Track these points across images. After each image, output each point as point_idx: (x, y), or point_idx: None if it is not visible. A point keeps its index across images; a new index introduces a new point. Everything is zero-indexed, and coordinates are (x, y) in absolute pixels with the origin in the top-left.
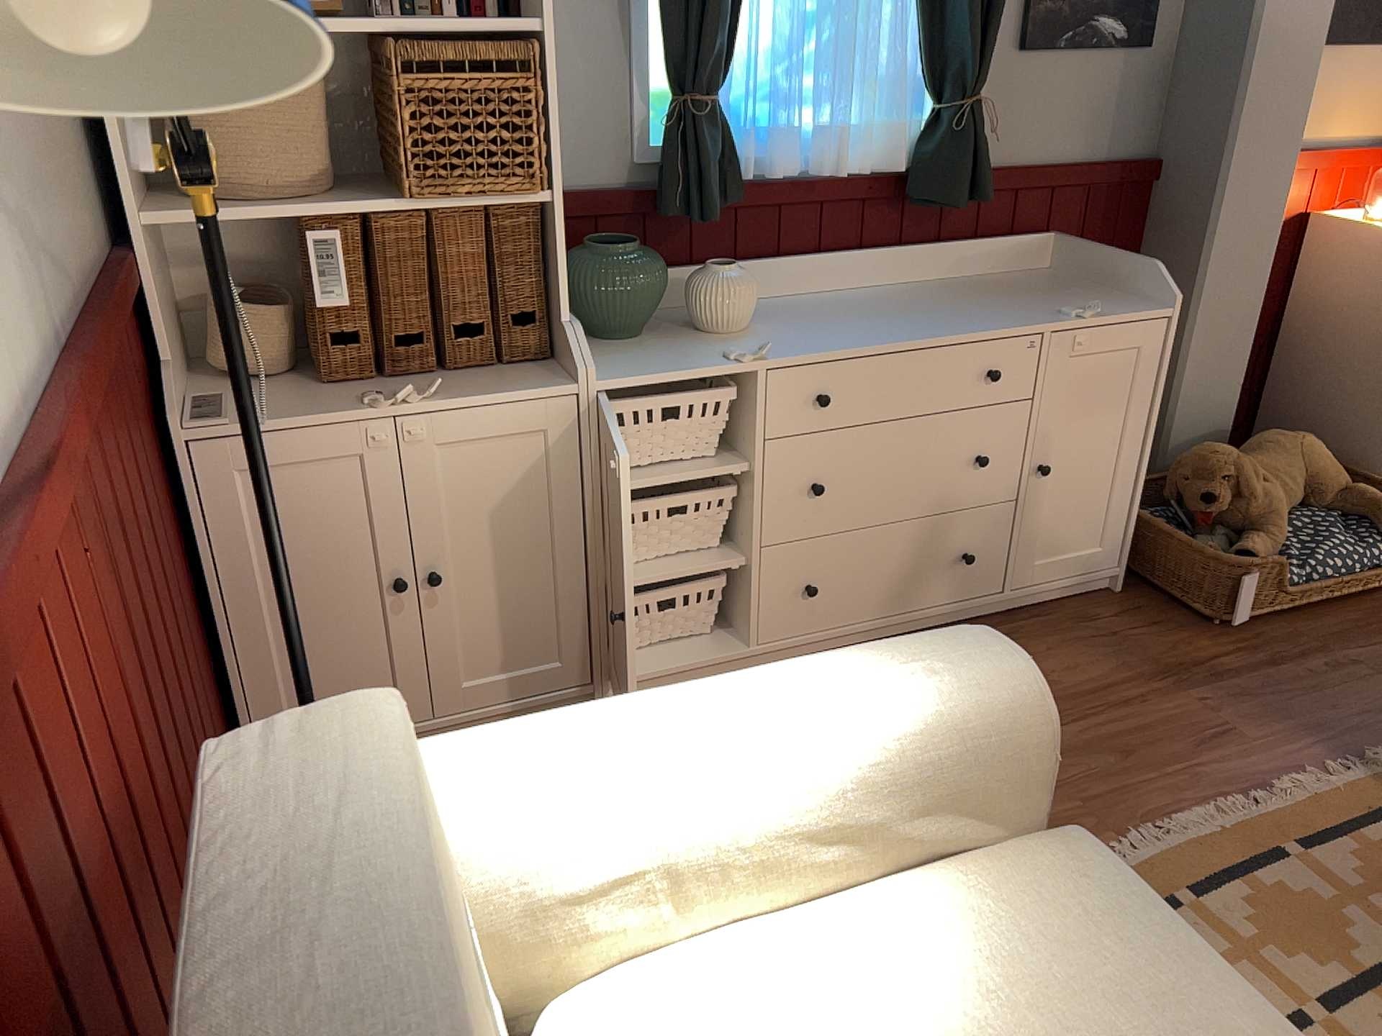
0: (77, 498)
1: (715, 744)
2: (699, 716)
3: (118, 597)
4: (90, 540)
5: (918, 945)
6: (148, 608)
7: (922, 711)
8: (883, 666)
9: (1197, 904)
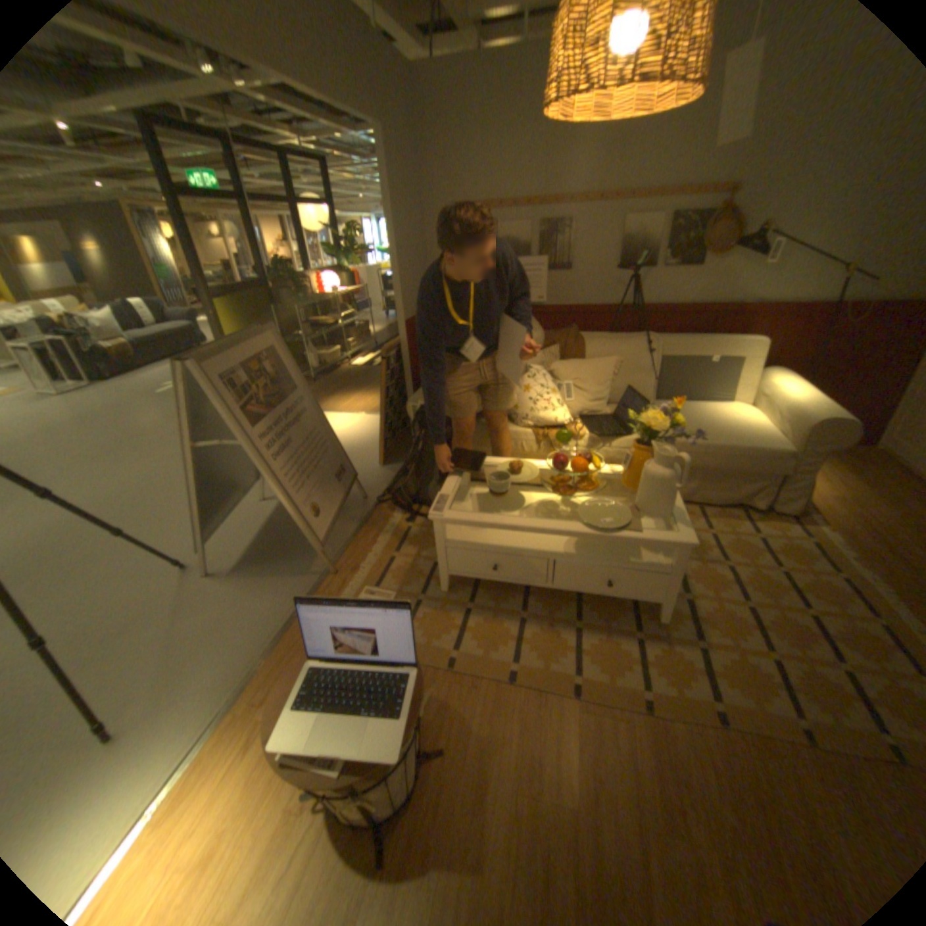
0: (826, 322)
1: (796, 391)
2: (805, 389)
3: (826, 345)
4: (823, 330)
5: (759, 426)
6: (846, 360)
7: (811, 407)
8: (829, 405)
9: (841, 578)
